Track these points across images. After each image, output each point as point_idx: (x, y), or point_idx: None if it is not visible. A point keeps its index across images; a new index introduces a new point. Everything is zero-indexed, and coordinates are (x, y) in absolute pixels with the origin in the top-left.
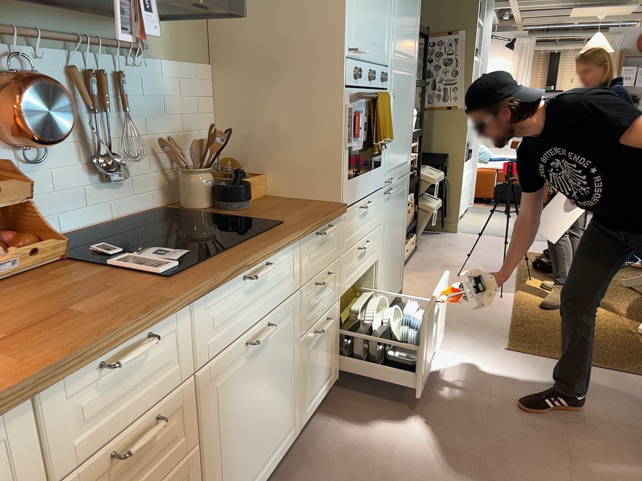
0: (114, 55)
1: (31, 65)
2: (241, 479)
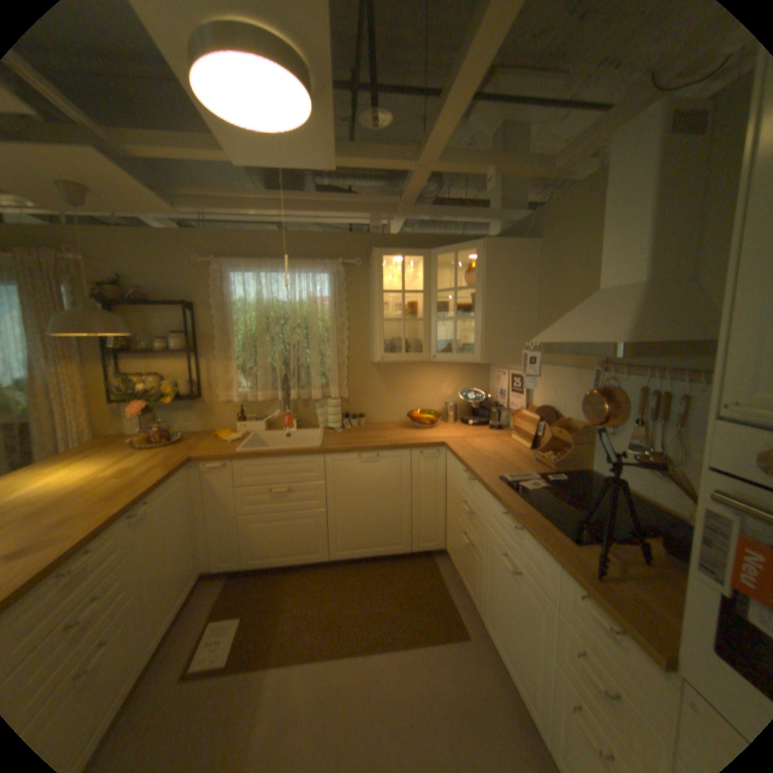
0: (691, 383)
1: (623, 385)
2: (499, 631)
